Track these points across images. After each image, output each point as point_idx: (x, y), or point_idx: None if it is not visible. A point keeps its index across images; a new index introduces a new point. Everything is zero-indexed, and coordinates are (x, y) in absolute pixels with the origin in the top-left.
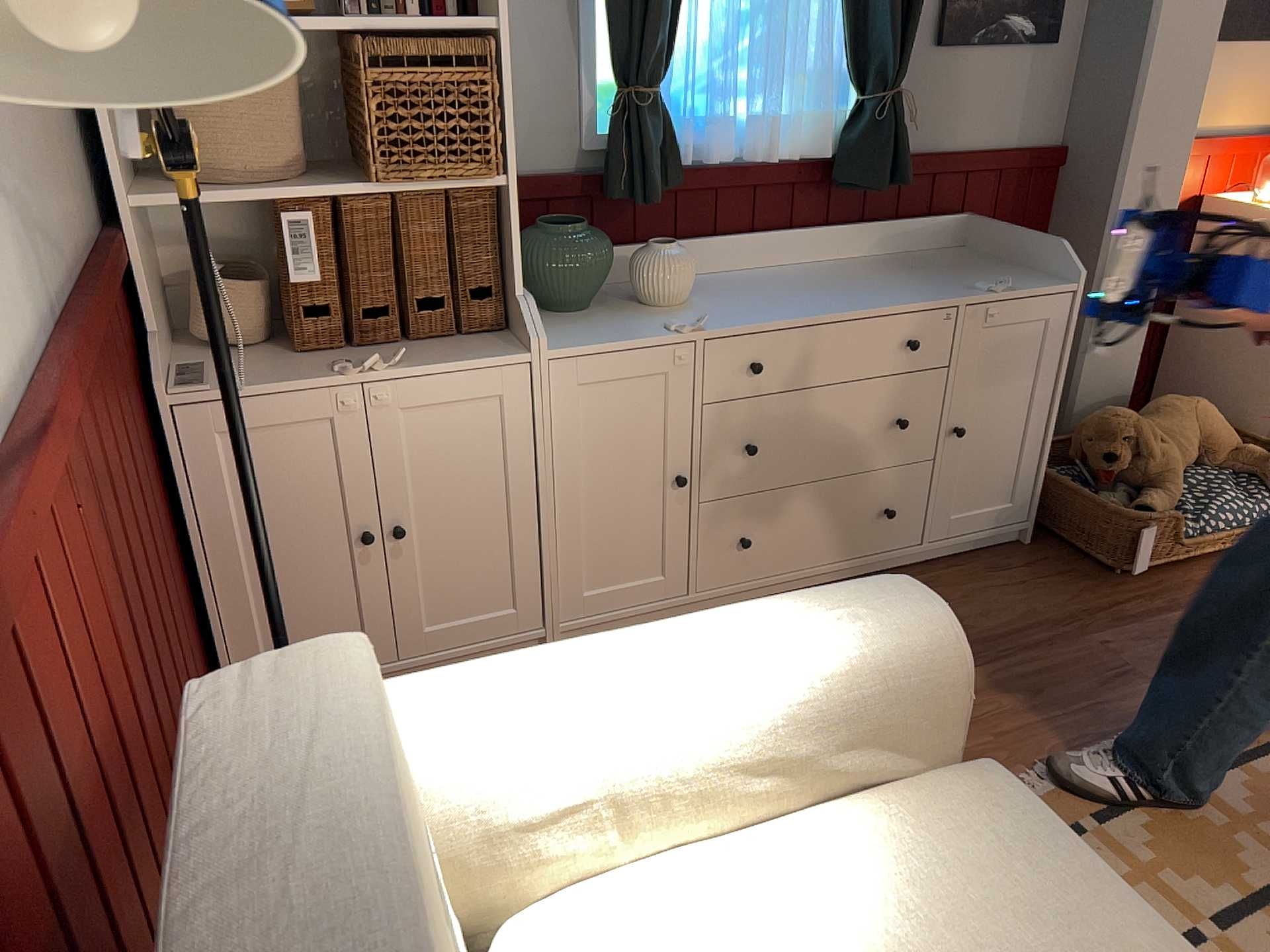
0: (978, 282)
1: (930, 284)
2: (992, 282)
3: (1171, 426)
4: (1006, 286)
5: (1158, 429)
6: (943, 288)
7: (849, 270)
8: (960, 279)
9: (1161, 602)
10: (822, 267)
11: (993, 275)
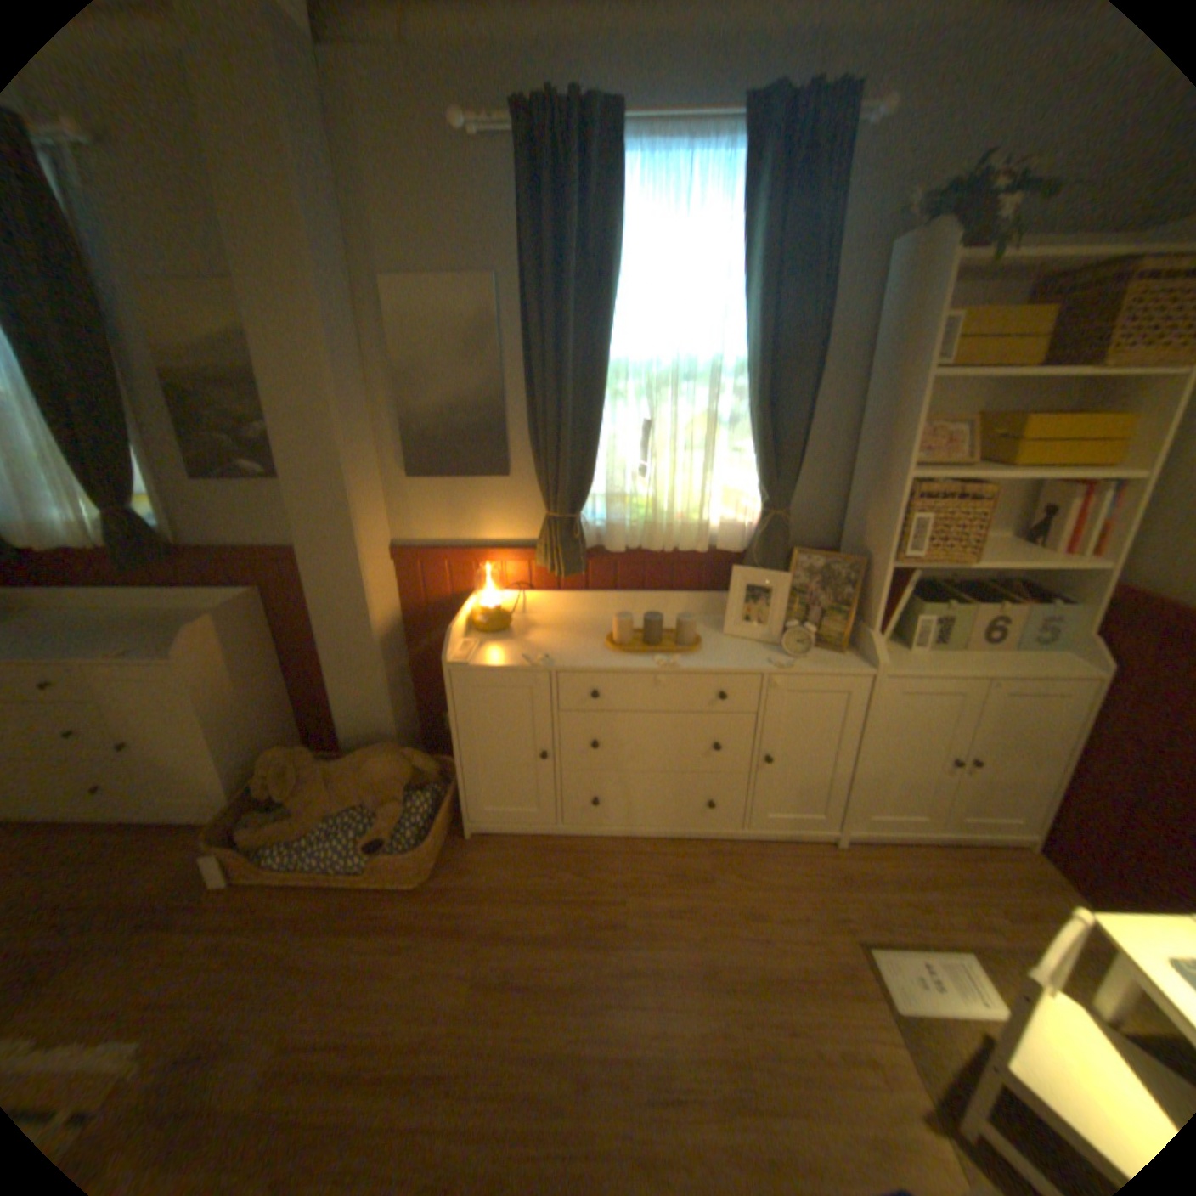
0: (117, 649)
1: (110, 643)
2: (140, 648)
3: (337, 772)
4: (128, 655)
5: (325, 773)
6: (97, 649)
7: (128, 621)
8: (137, 642)
9: (197, 920)
10: (126, 616)
11: (165, 642)
